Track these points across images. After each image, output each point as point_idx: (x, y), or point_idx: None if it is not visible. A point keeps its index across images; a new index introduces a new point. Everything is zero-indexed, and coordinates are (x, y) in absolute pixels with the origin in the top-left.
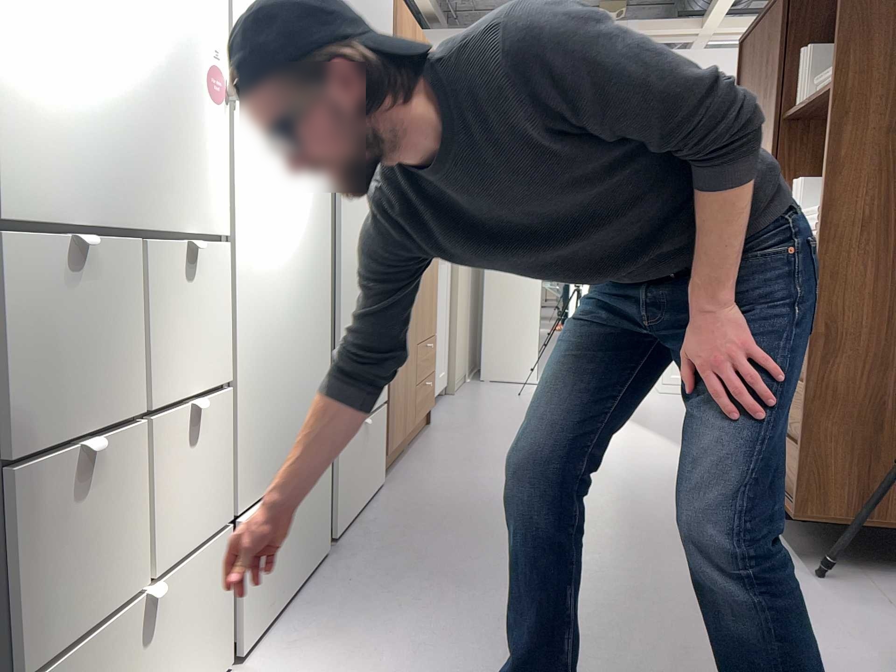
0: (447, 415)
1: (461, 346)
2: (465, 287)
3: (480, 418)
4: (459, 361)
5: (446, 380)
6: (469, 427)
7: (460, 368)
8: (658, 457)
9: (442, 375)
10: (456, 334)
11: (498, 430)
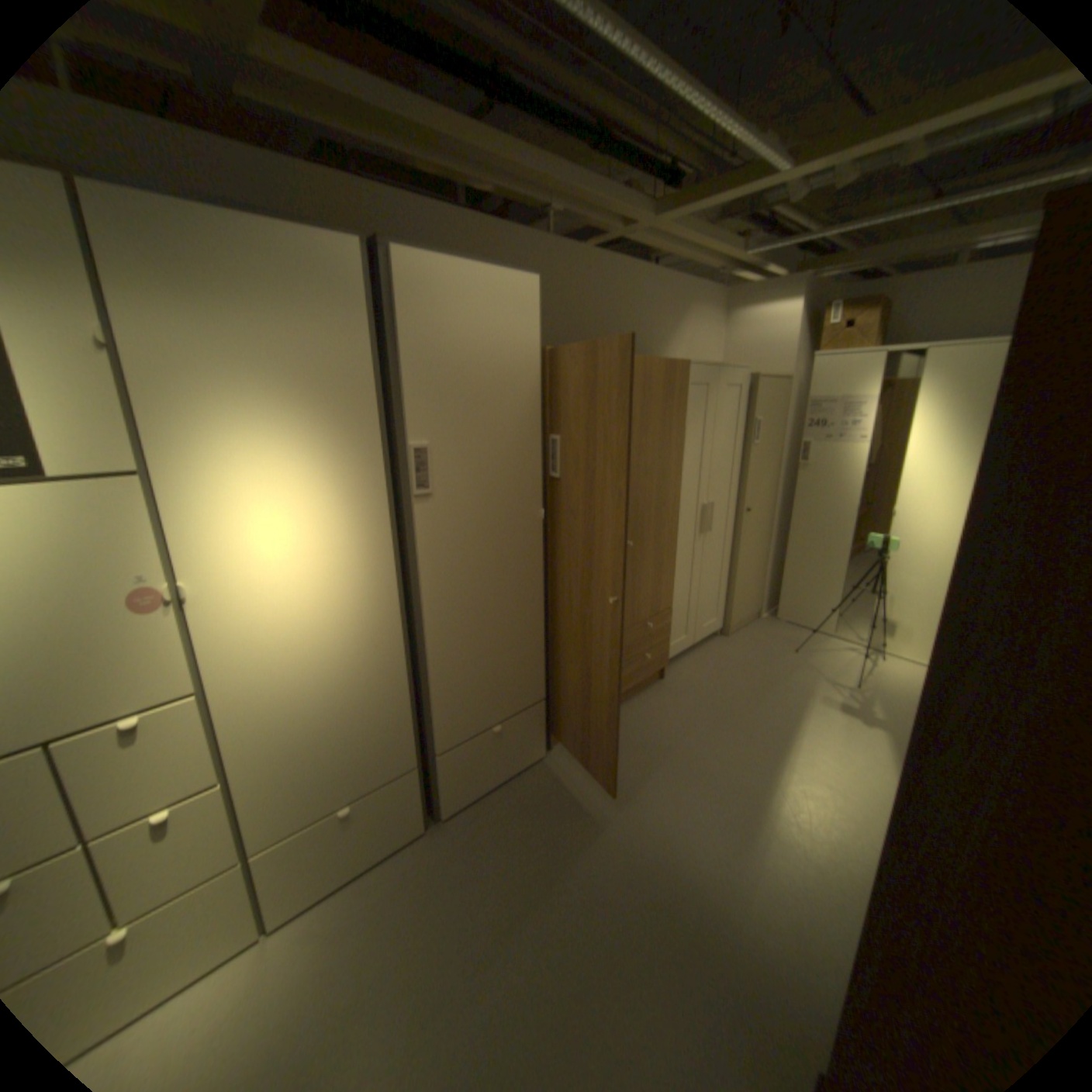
0: (695, 666)
1: (746, 593)
2: (760, 539)
3: (720, 681)
4: (741, 607)
5: (720, 625)
6: (698, 691)
7: (743, 612)
8: (860, 818)
9: (710, 623)
10: (735, 586)
11: (720, 704)
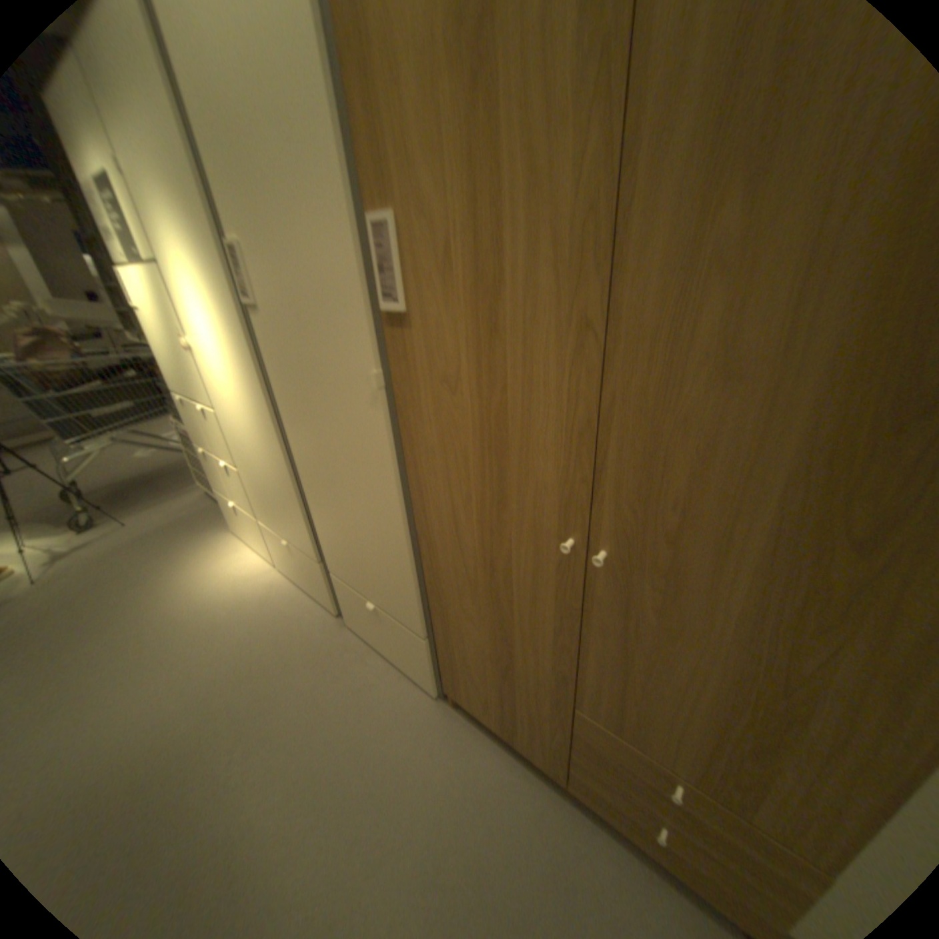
0: None
1: None
2: None
3: None
4: None
5: None
6: None
7: None
8: None
9: None
10: None
11: None
